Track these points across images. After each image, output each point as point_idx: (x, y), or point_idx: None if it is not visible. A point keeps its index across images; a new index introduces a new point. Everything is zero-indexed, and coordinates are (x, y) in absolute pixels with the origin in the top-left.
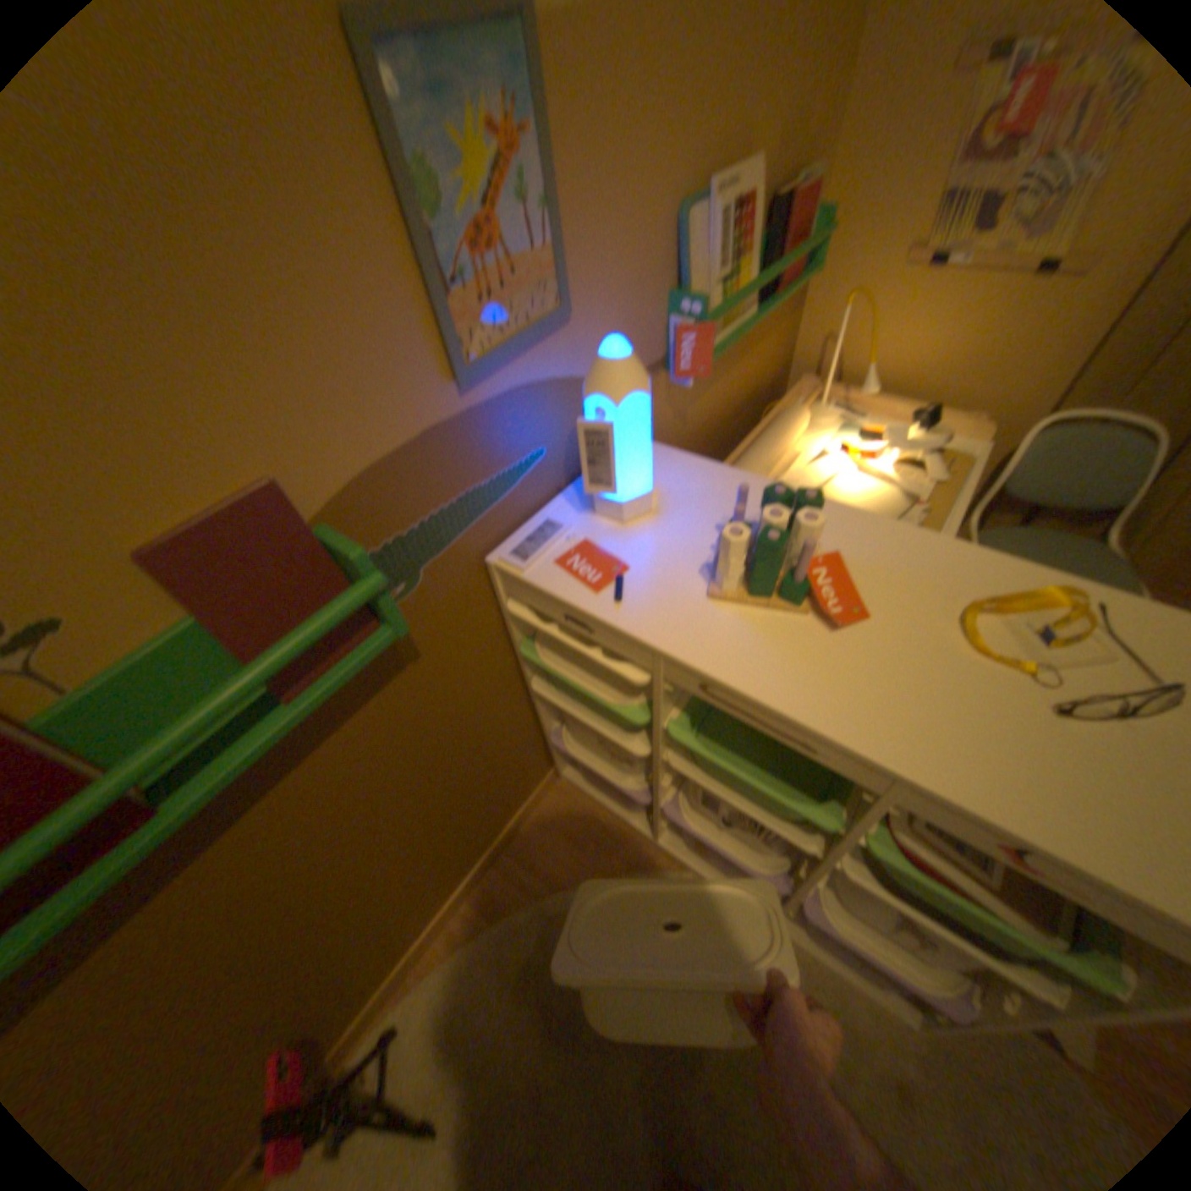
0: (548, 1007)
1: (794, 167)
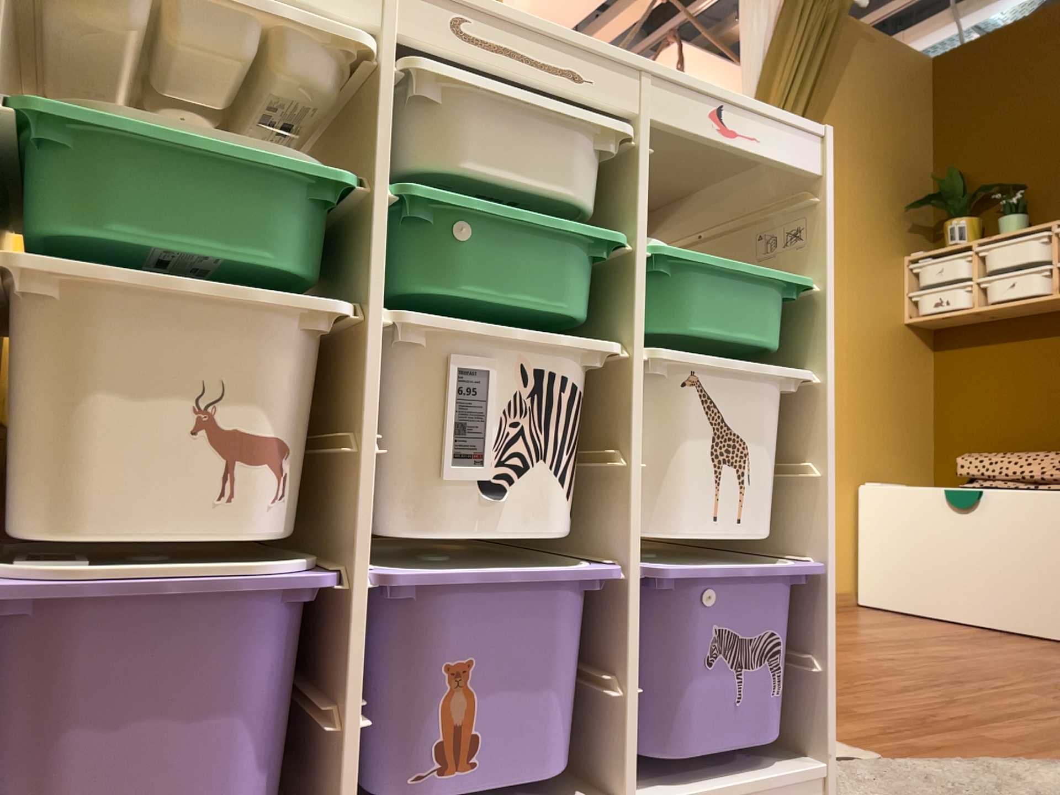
0: None
1: None
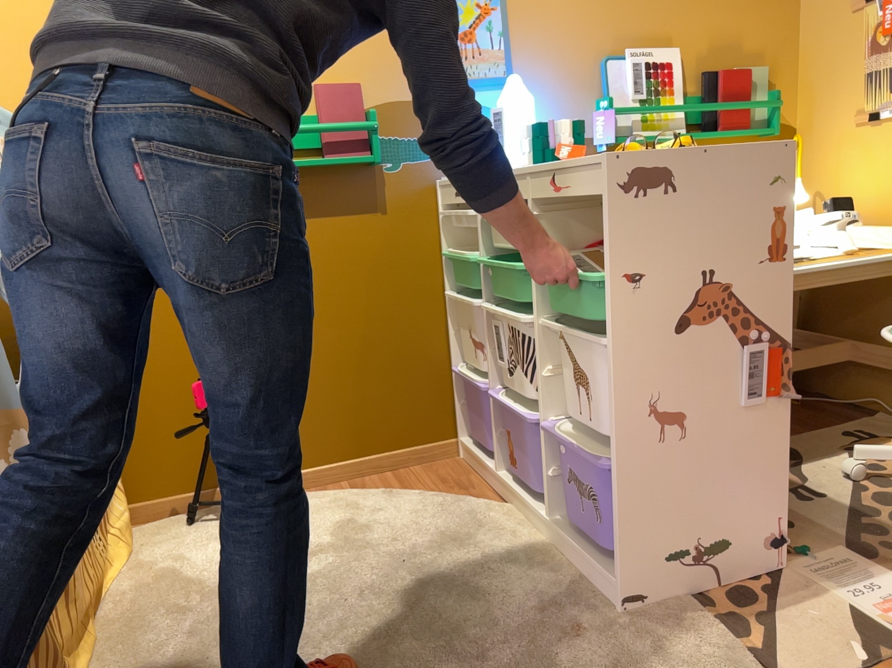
0: (354, 520)
1: (730, 65)
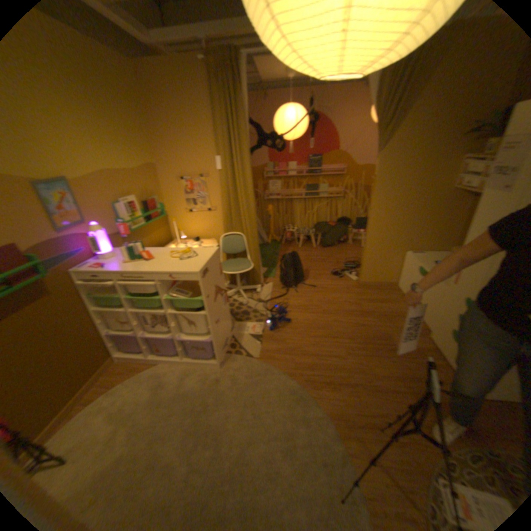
0: (111, 413)
1: (148, 197)
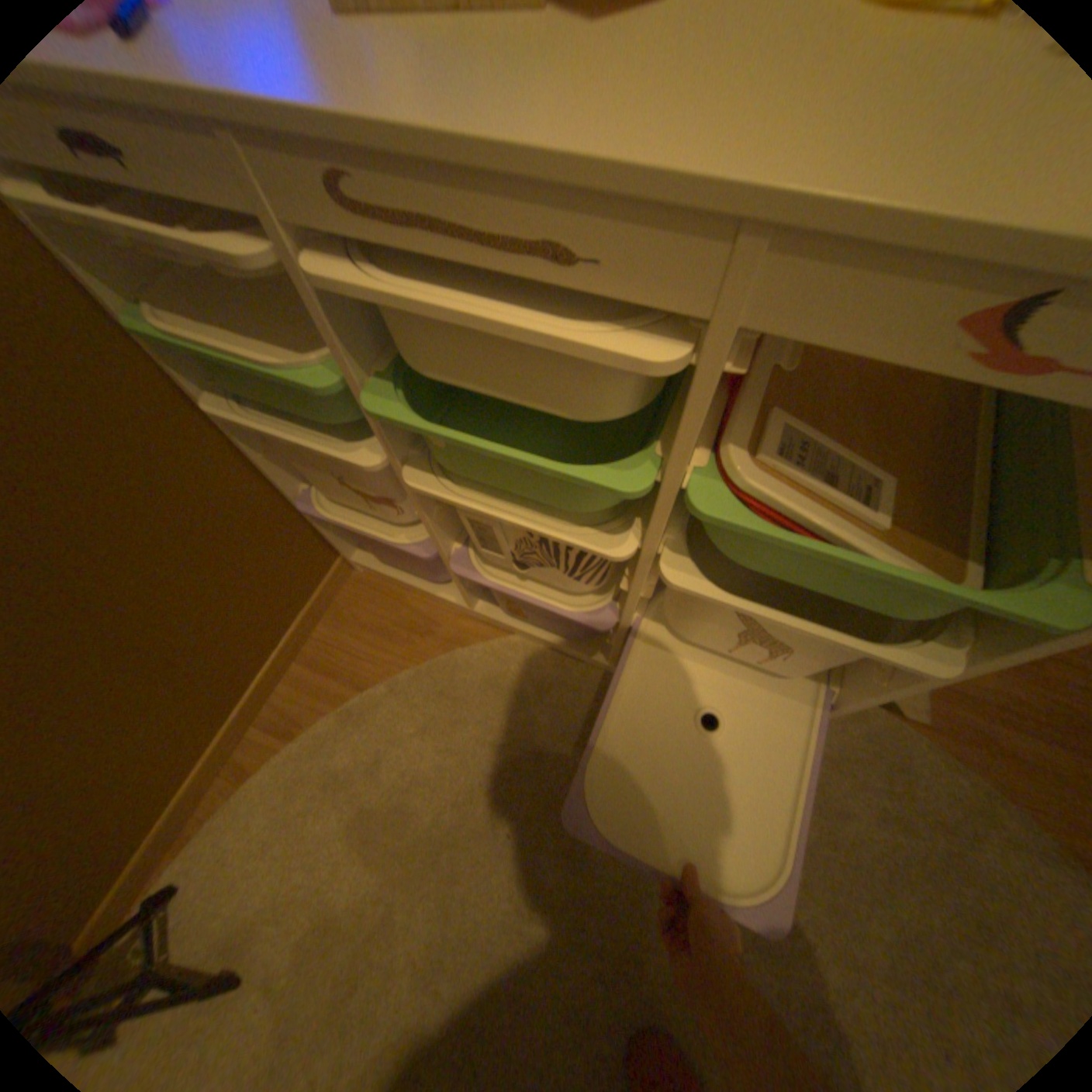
0: (364, 808)
1: None
